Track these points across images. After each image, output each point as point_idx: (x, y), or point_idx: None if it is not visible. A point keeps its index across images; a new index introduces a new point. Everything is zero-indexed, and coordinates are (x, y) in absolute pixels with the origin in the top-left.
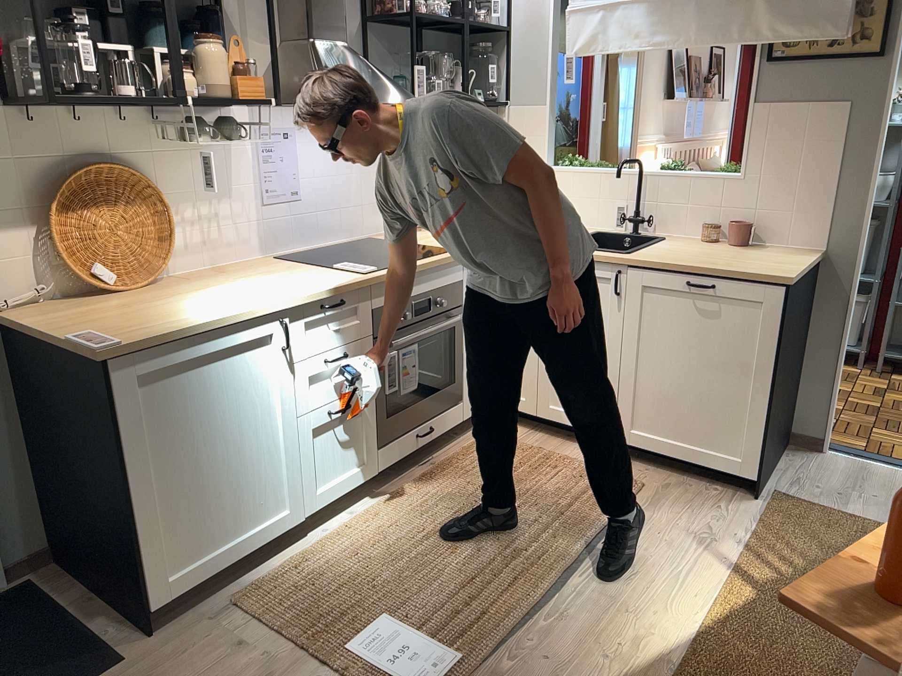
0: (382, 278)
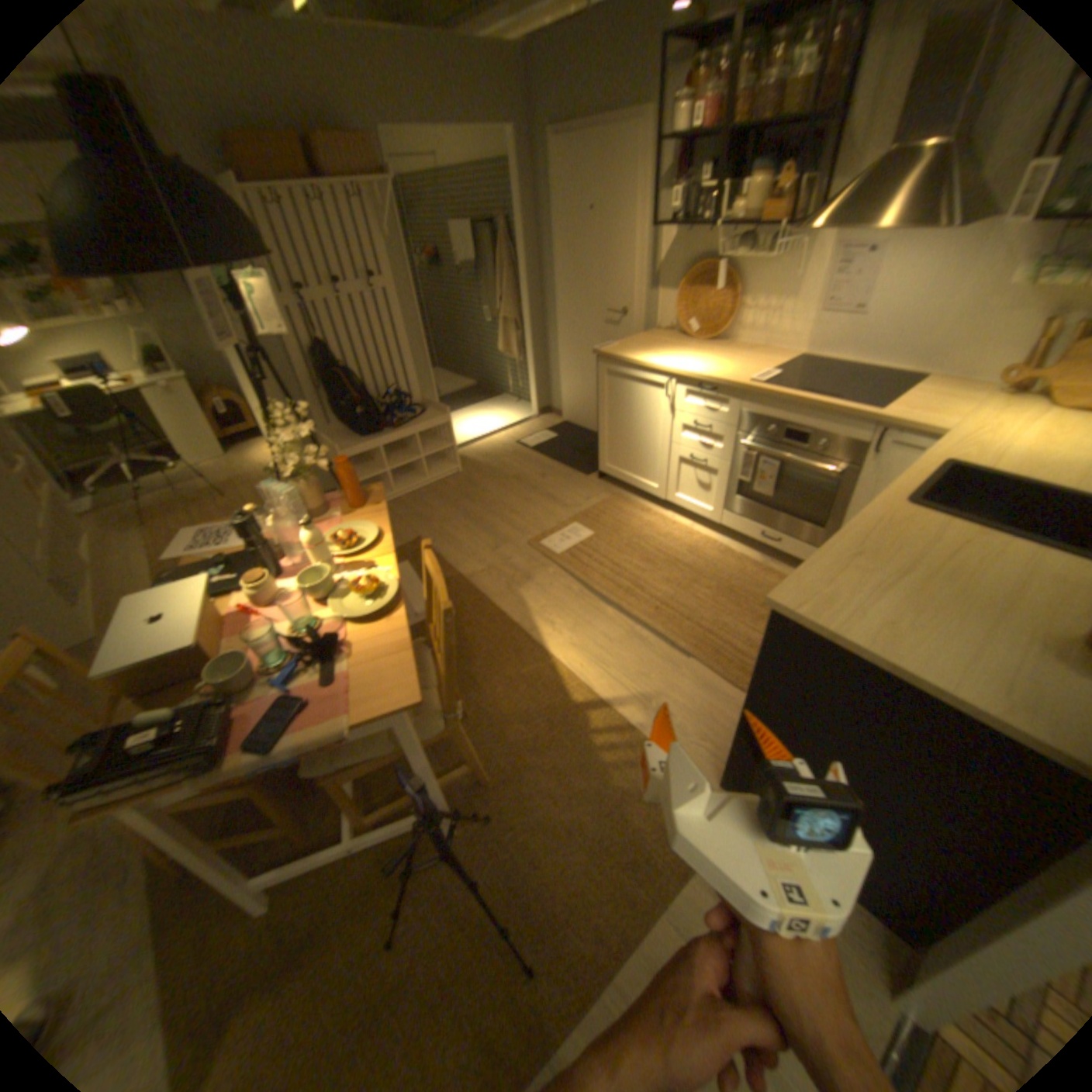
0: (750, 390)
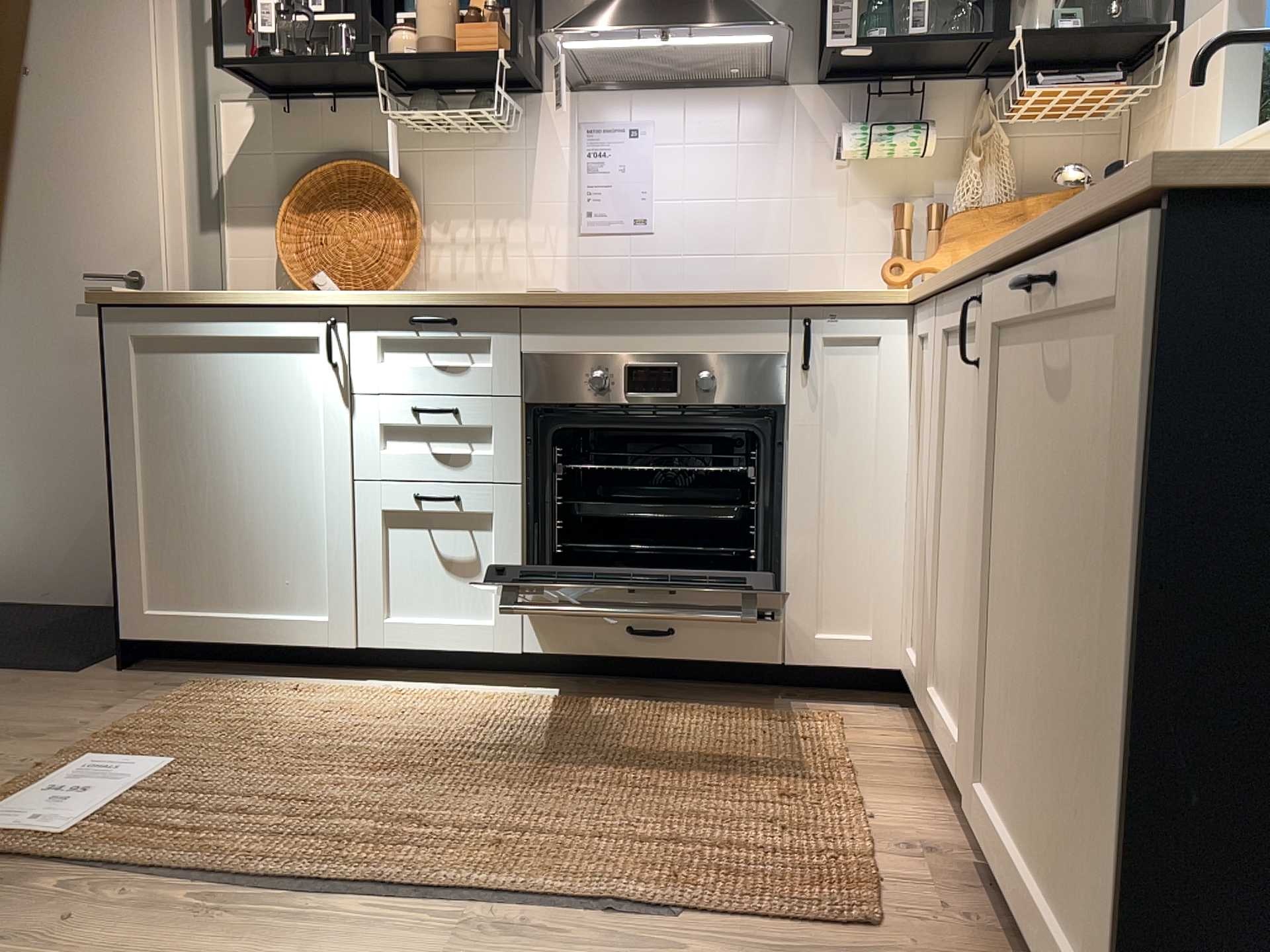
0: (540, 300)
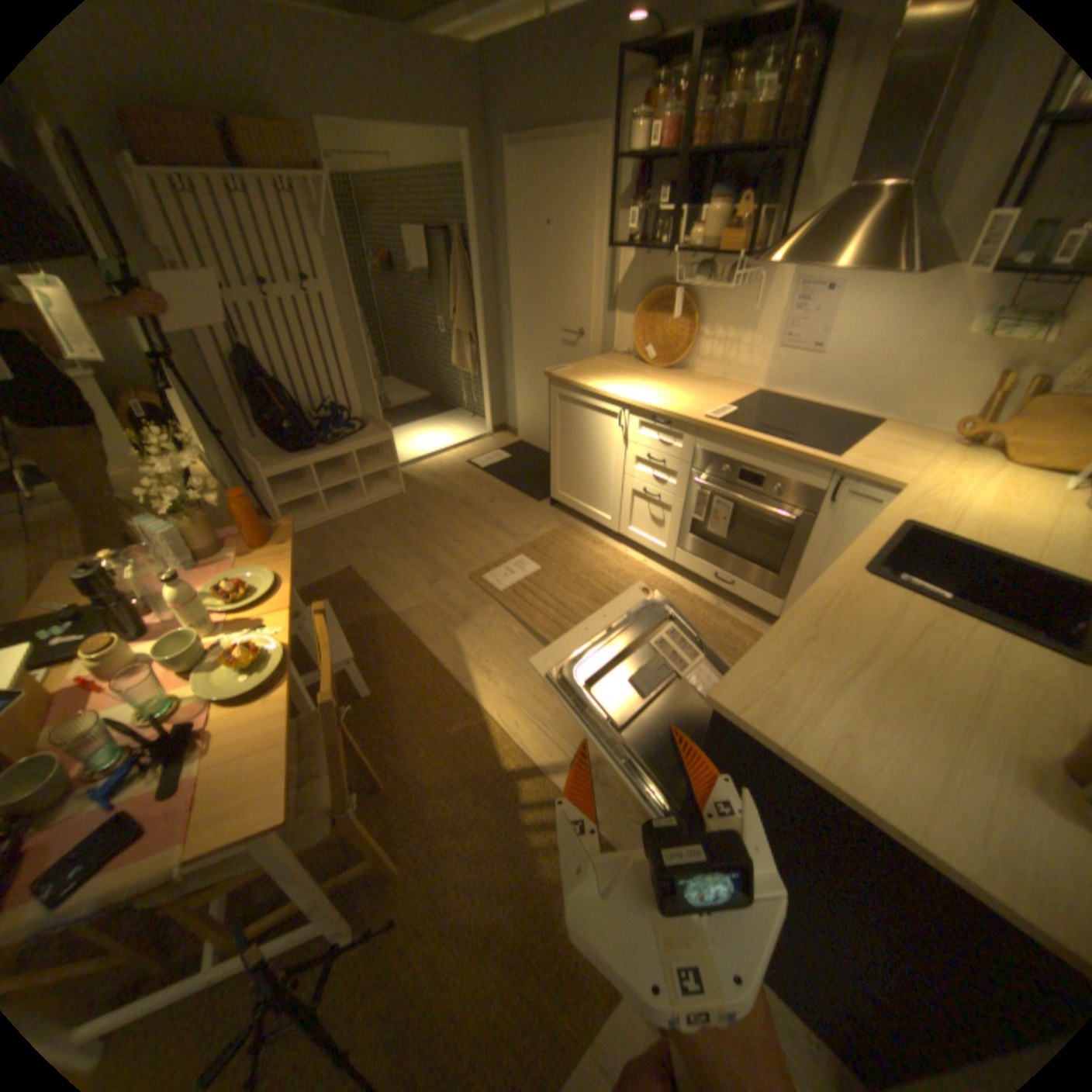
0: (705, 427)
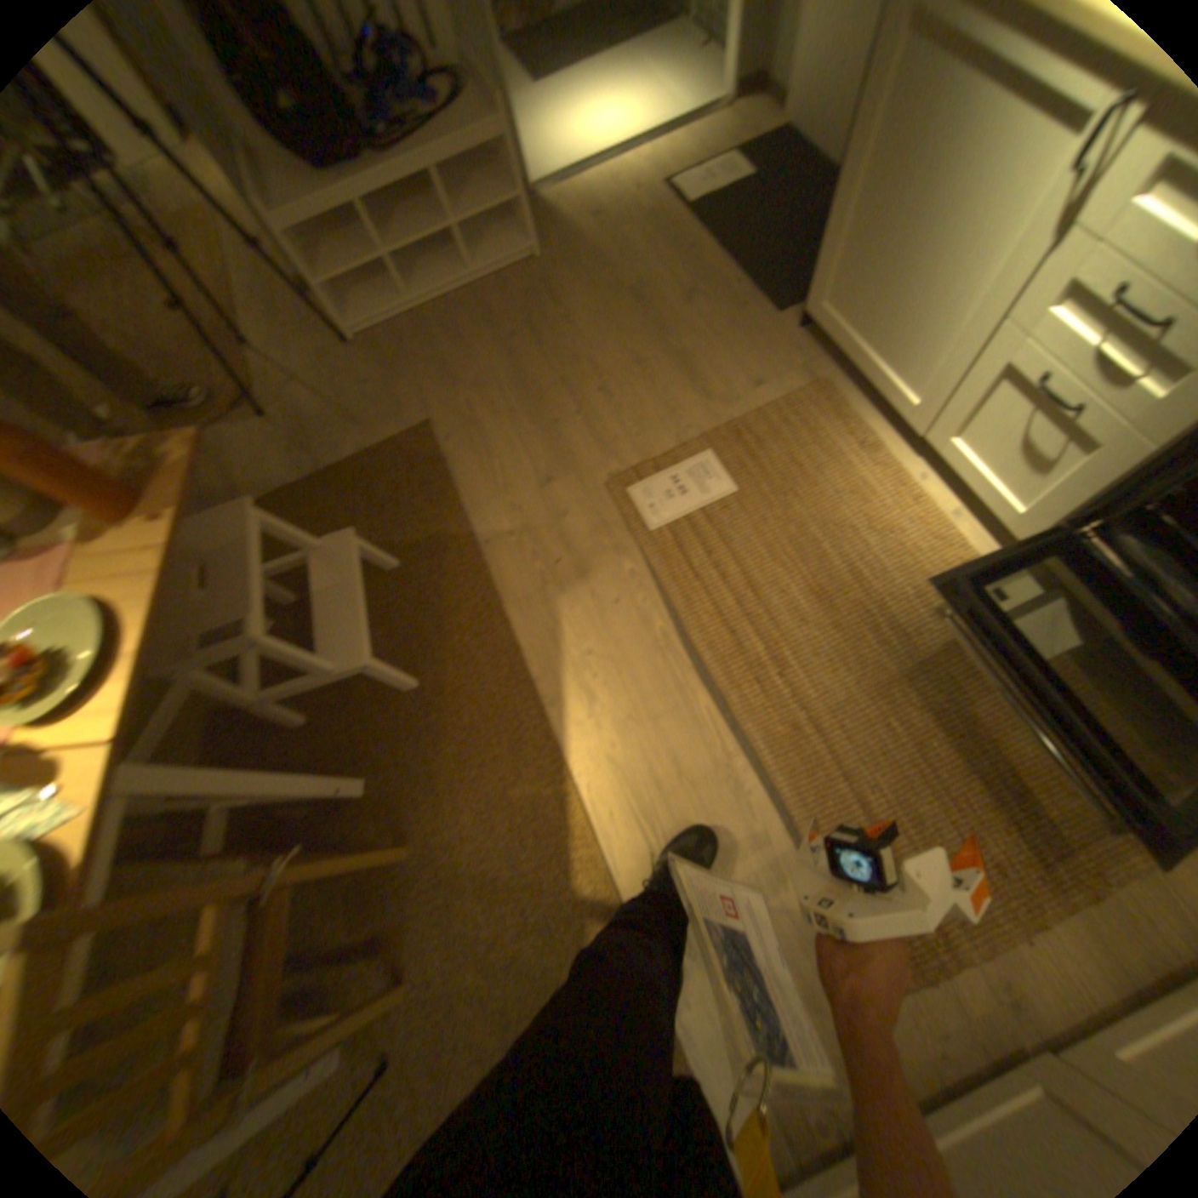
0: None
